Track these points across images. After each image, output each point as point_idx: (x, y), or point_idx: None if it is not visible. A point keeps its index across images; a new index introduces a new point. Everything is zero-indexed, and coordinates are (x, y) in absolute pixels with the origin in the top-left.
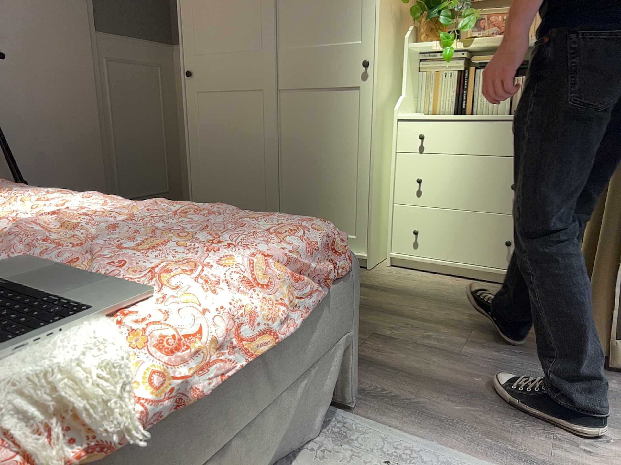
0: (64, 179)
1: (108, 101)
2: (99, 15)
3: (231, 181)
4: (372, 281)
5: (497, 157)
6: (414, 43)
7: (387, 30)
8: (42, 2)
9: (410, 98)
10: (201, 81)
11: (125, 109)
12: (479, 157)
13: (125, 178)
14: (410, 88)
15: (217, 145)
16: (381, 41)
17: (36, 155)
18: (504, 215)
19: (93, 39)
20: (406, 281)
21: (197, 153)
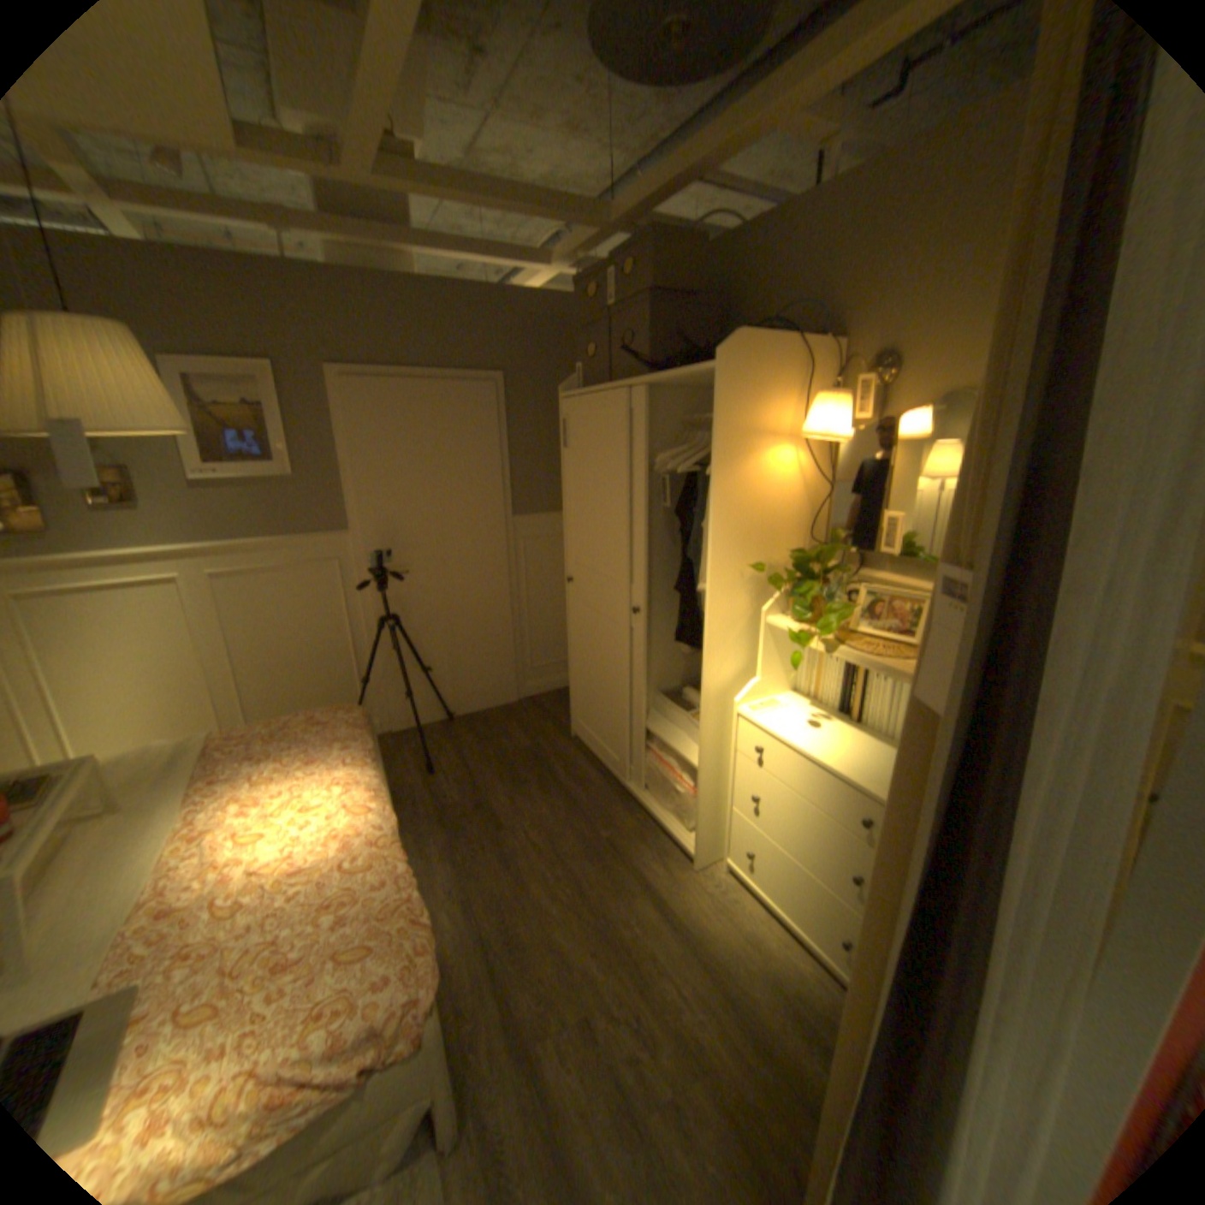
0: (471, 656)
1: (522, 578)
2: (517, 499)
3: (596, 698)
4: (679, 897)
5: (841, 826)
6: (783, 612)
7: (733, 602)
8: (456, 504)
9: (776, 677)
10: (578, 590)
11: (541, 582)
12: (821, 812)
13: (537, 647)
14: (778, 665)
15: (588, 658)
16: (715, 622)
17: (446, 638)
18: (845, 905)
19: (507, 525)
20: (720, 914)
21: (575, 656)
